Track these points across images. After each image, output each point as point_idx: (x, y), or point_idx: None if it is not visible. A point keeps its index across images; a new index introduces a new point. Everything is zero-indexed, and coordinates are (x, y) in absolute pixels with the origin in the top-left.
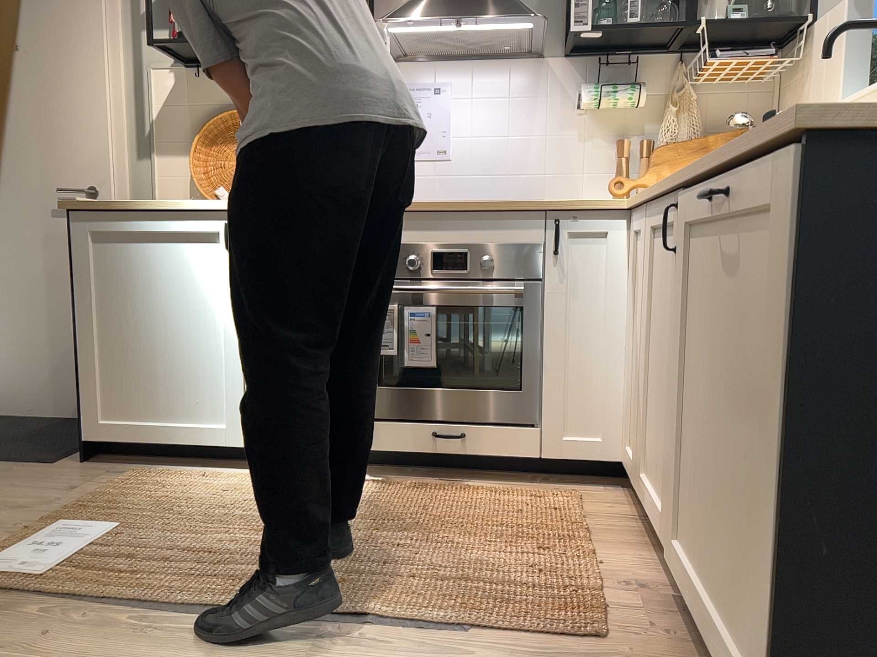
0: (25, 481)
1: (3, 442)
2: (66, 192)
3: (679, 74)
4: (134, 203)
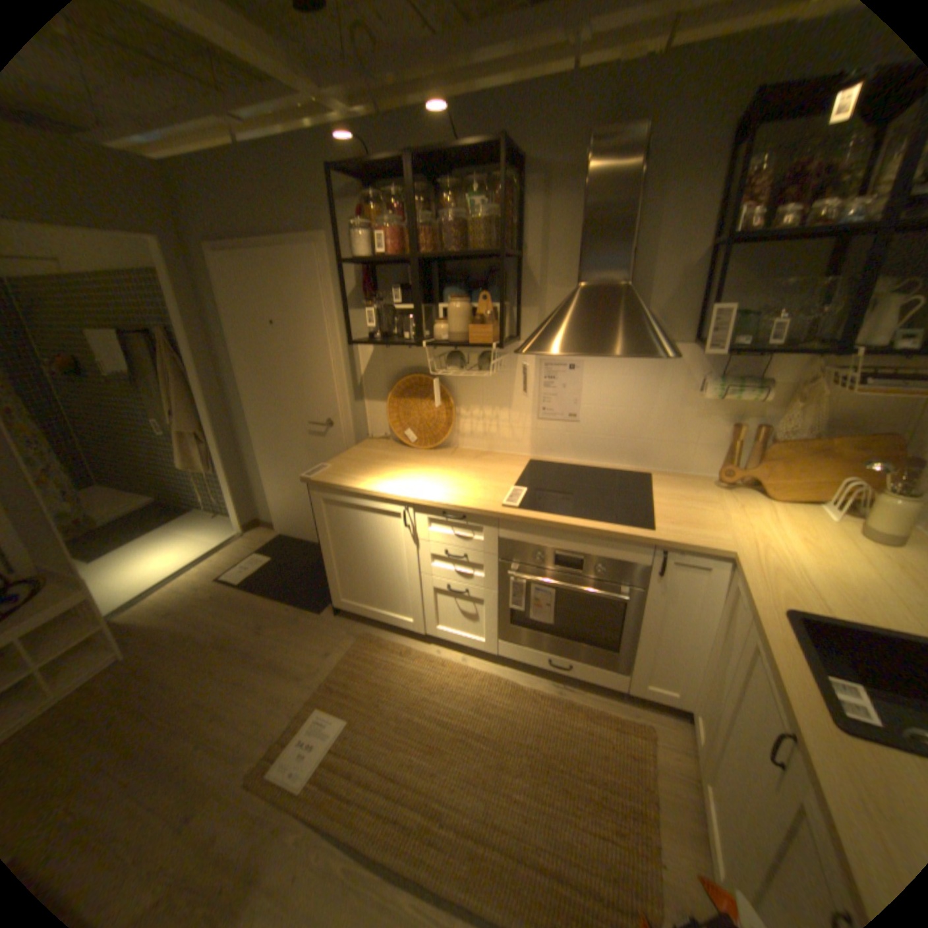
0: (303, 636)
1: (296, 578)
2: (313, 424)
3: (818, 369)
4: (345, 485)
